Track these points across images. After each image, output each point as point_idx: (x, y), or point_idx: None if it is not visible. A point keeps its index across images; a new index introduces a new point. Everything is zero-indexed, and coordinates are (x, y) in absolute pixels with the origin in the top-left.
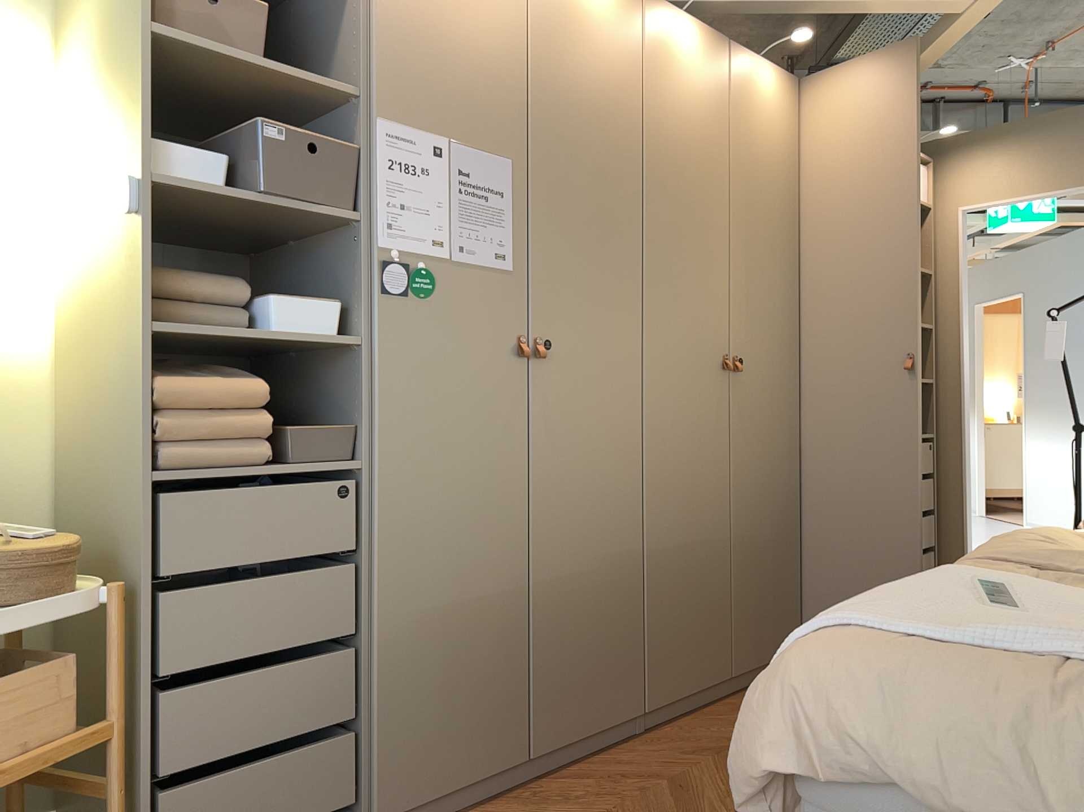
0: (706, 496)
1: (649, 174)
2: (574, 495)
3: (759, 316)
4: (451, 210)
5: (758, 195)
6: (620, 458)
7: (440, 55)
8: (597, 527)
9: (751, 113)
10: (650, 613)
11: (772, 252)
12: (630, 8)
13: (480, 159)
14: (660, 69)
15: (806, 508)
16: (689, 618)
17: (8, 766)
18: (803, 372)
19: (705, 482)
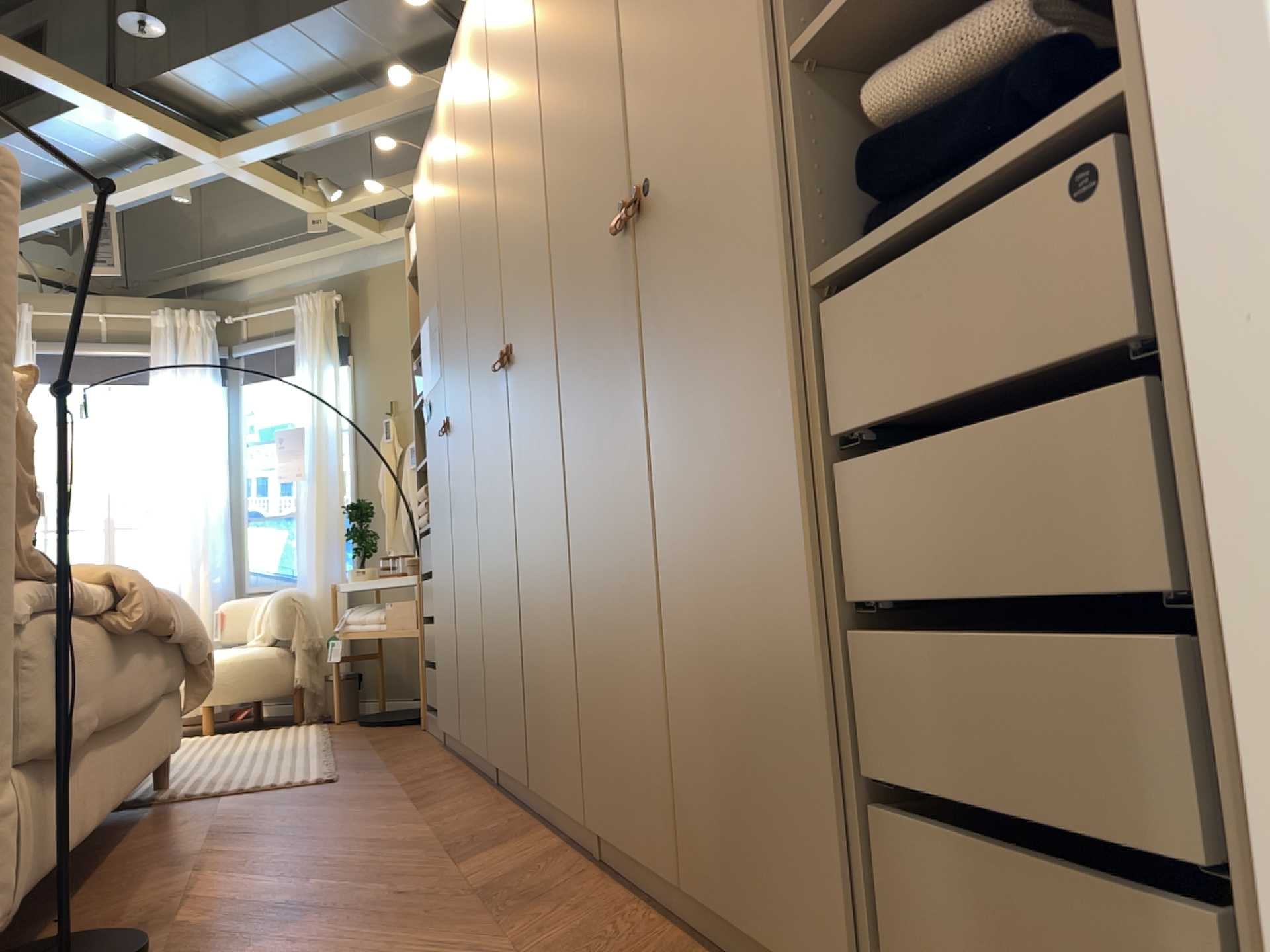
0: (504, 533)
1: (468, 227)
2: (465, 534)
3: (520, 277)
4: (436, 360)
5: (510, 117)
6: (473, 500)
7: (431, 274)
8: (471, 561)
9: (500, 25)
10: (490, 652)
11: (523, 171)
12: (455, 101)
13: (438, 318)
14: (464, 121)
15: (575, 550)
16: (504, 671)
17: (404, 628)
18: (557, 312)
19: (503, 516)
